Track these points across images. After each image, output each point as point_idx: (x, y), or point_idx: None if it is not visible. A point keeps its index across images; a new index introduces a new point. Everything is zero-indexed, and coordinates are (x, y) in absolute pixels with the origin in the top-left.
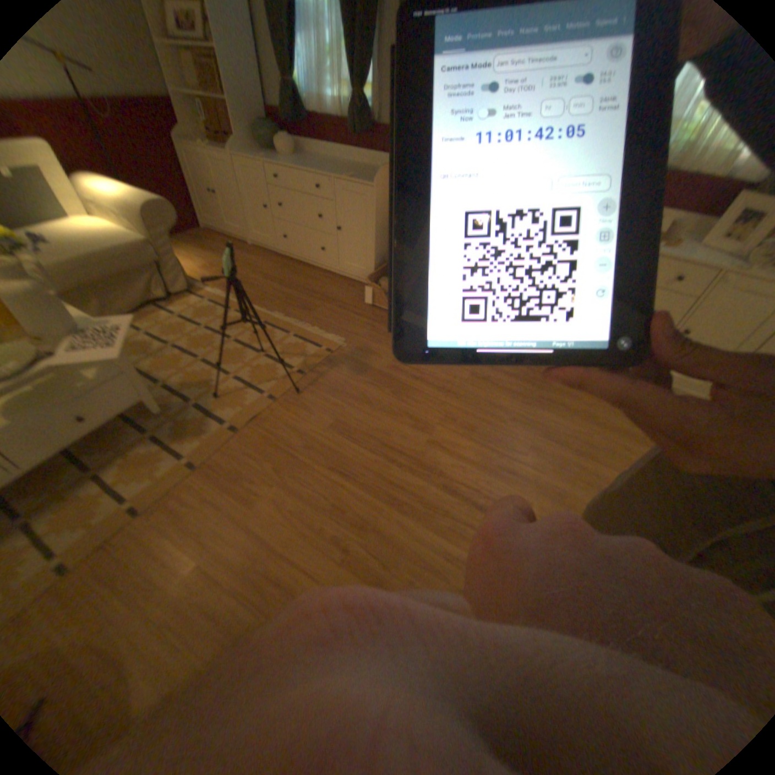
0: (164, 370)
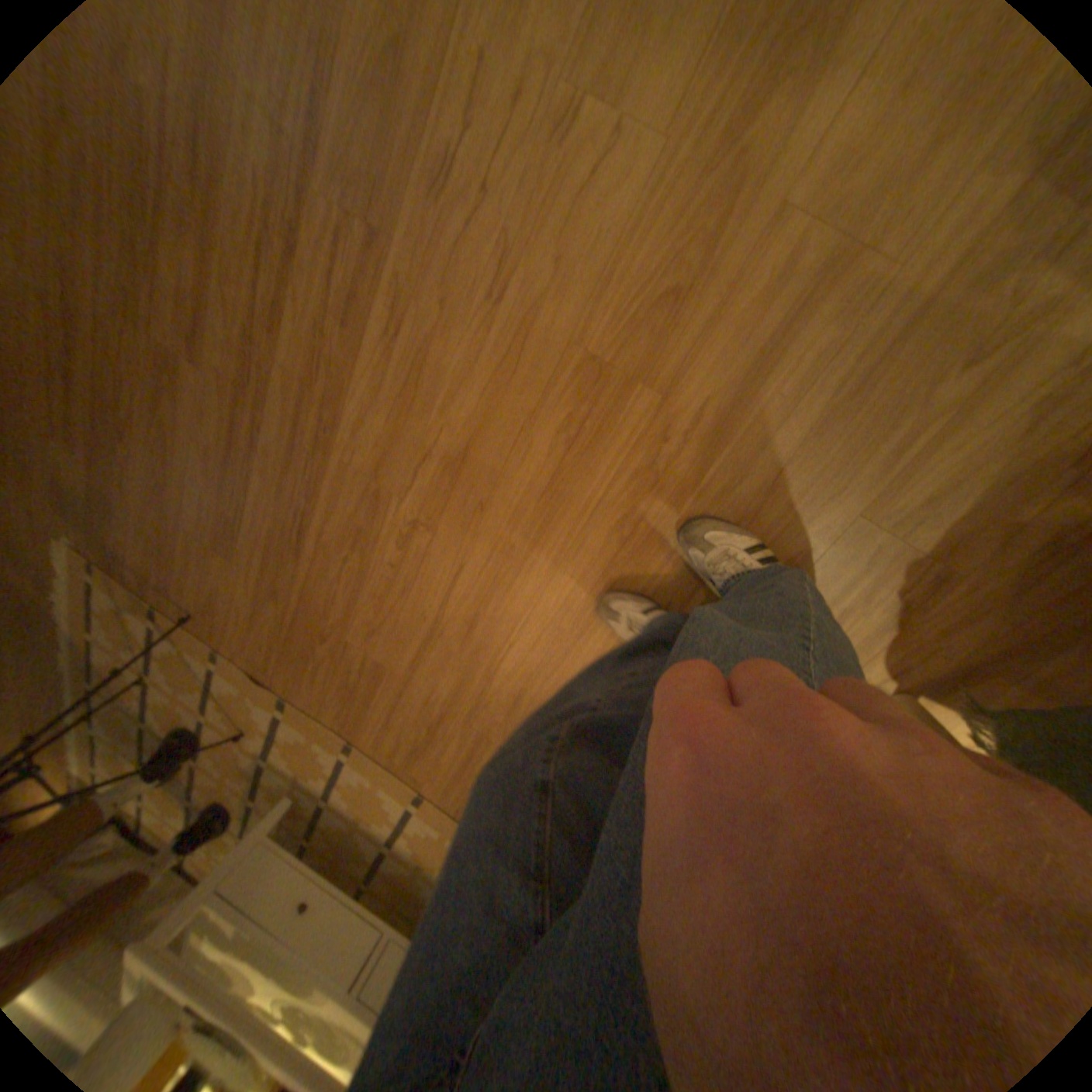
0: (222, 804)
